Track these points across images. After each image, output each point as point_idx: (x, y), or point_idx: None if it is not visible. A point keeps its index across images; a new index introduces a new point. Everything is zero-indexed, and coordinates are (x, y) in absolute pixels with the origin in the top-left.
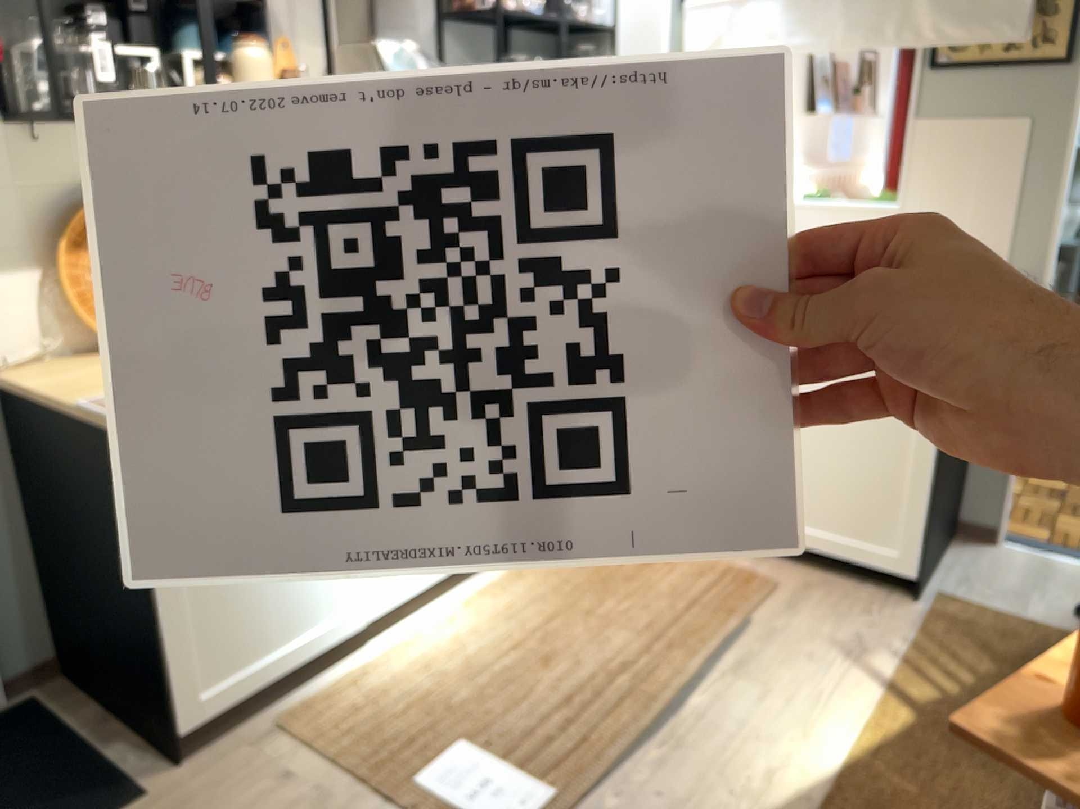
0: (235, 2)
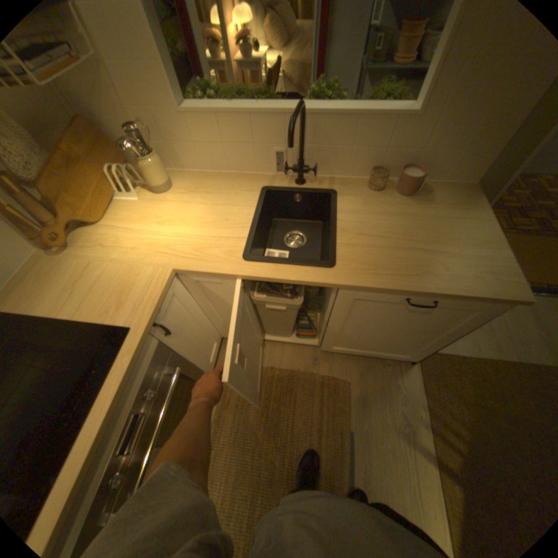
0: None
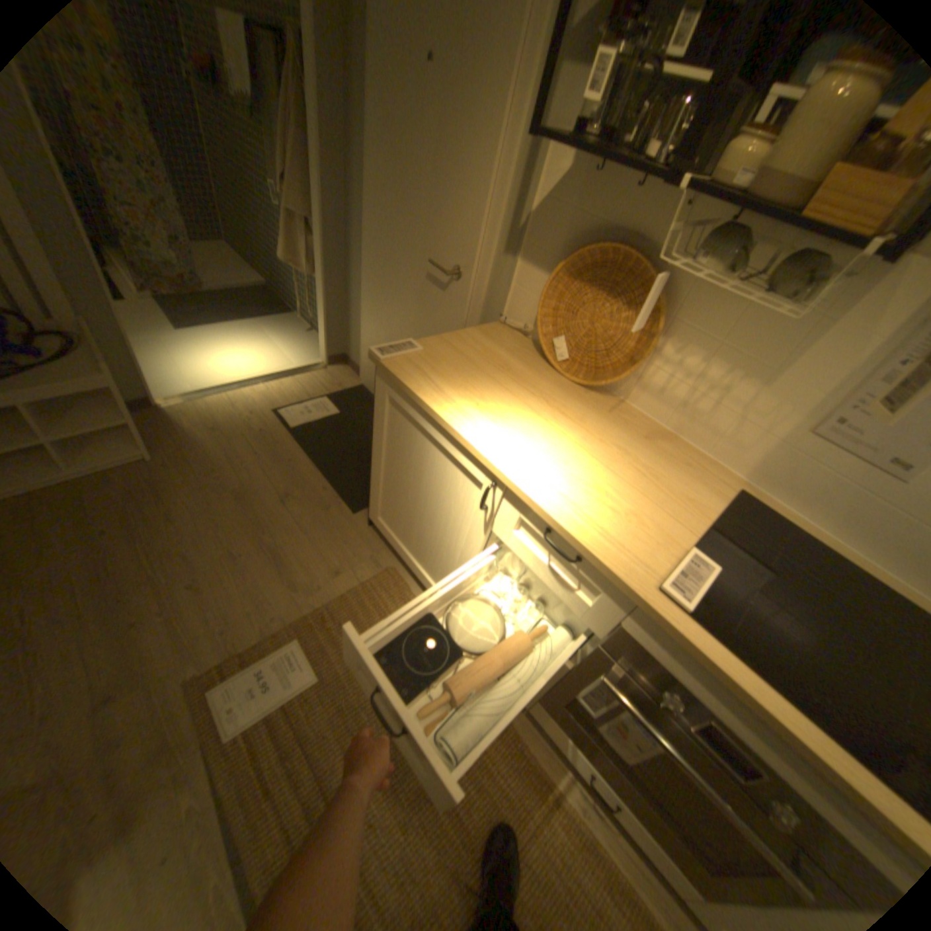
0: None
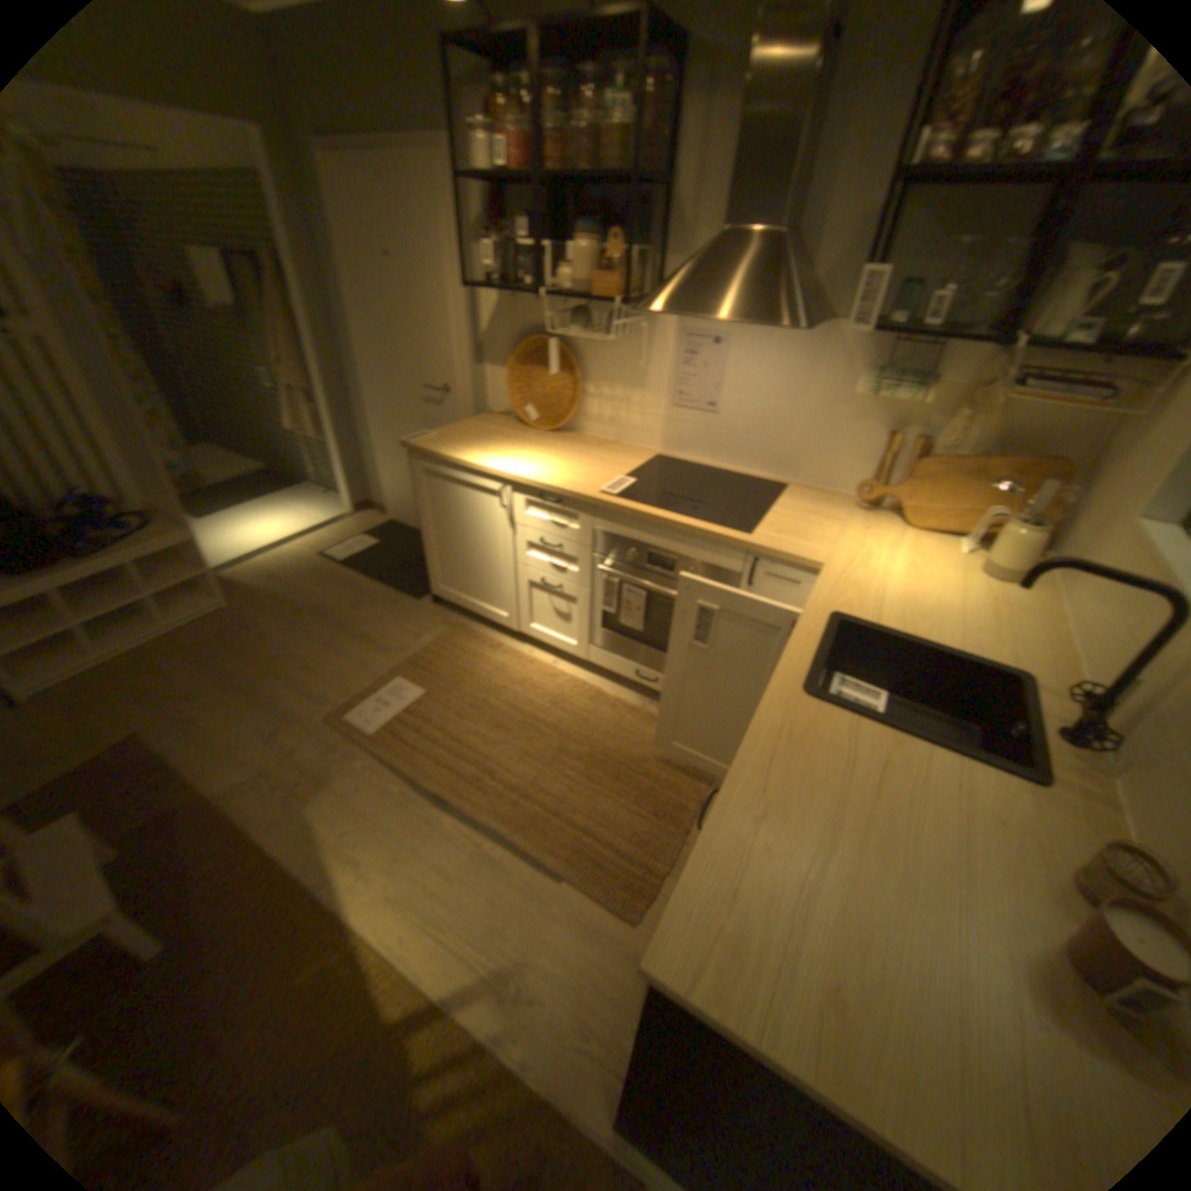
0: (645, 196)
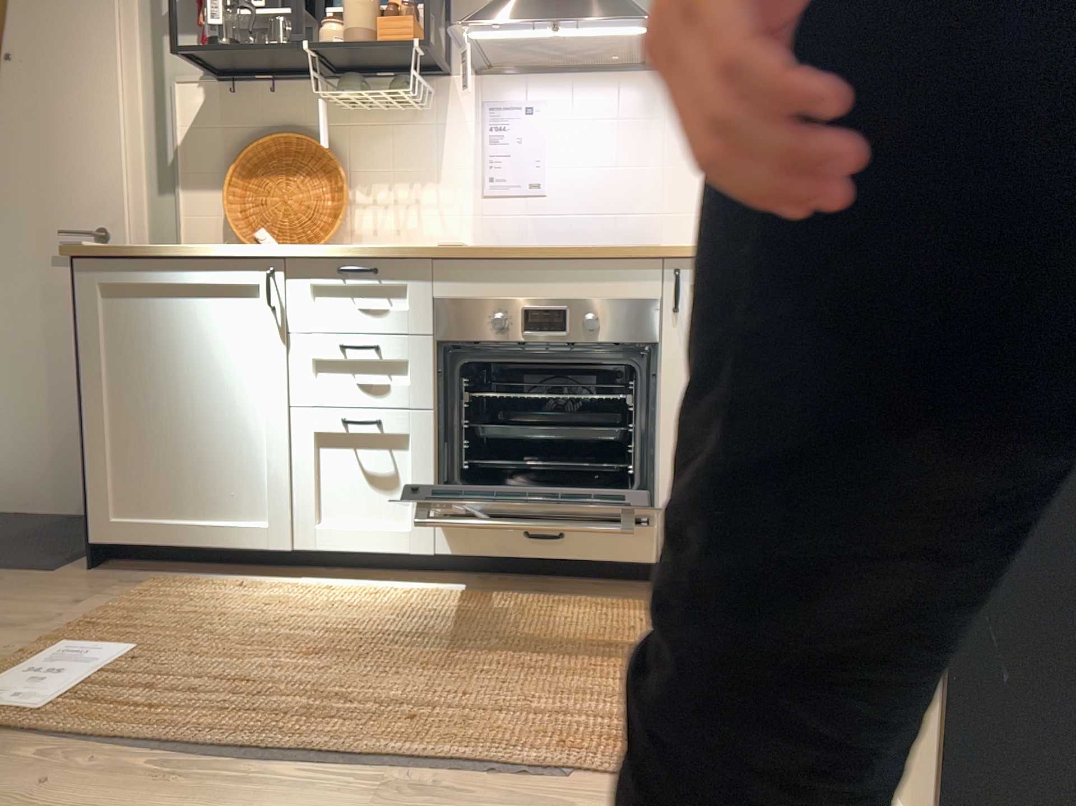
0: None
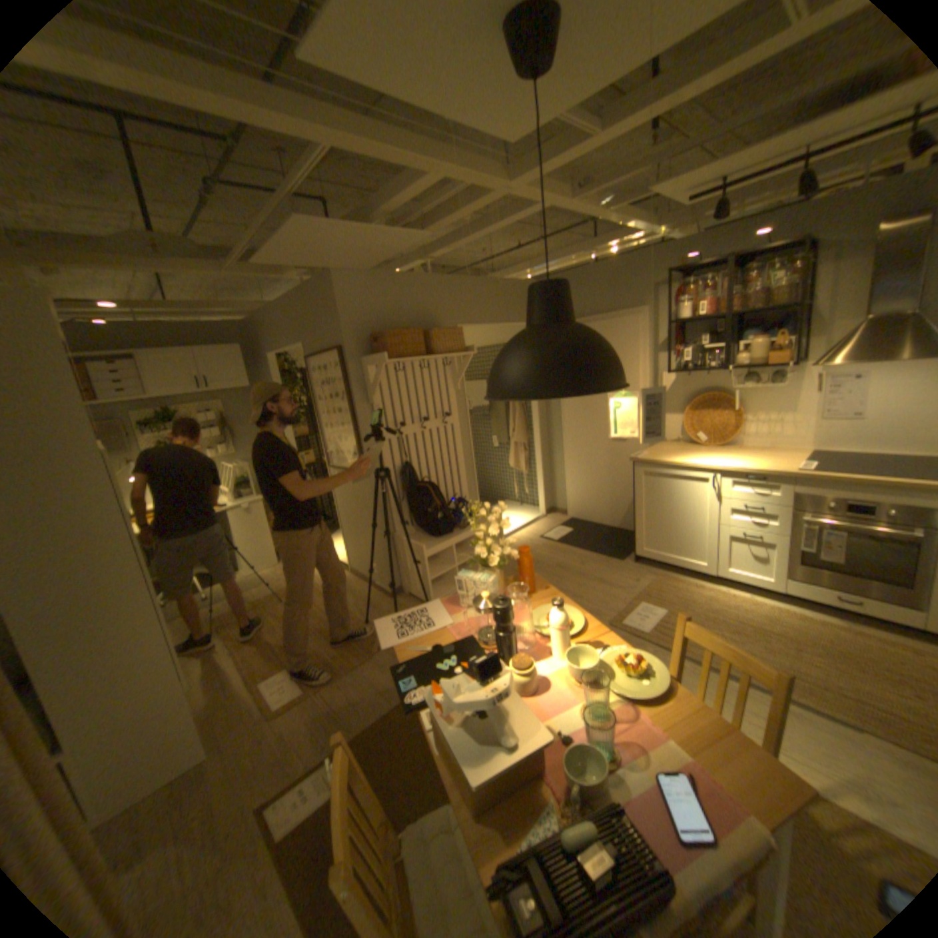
0: (792, 311)
